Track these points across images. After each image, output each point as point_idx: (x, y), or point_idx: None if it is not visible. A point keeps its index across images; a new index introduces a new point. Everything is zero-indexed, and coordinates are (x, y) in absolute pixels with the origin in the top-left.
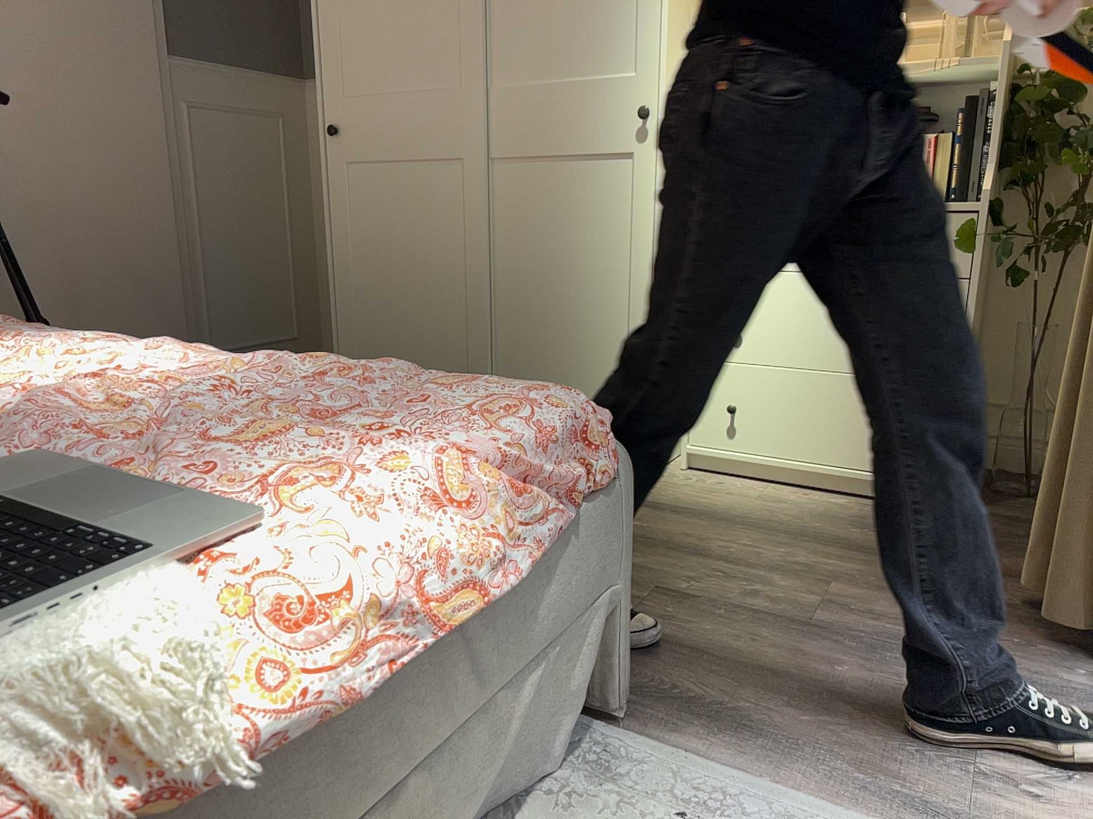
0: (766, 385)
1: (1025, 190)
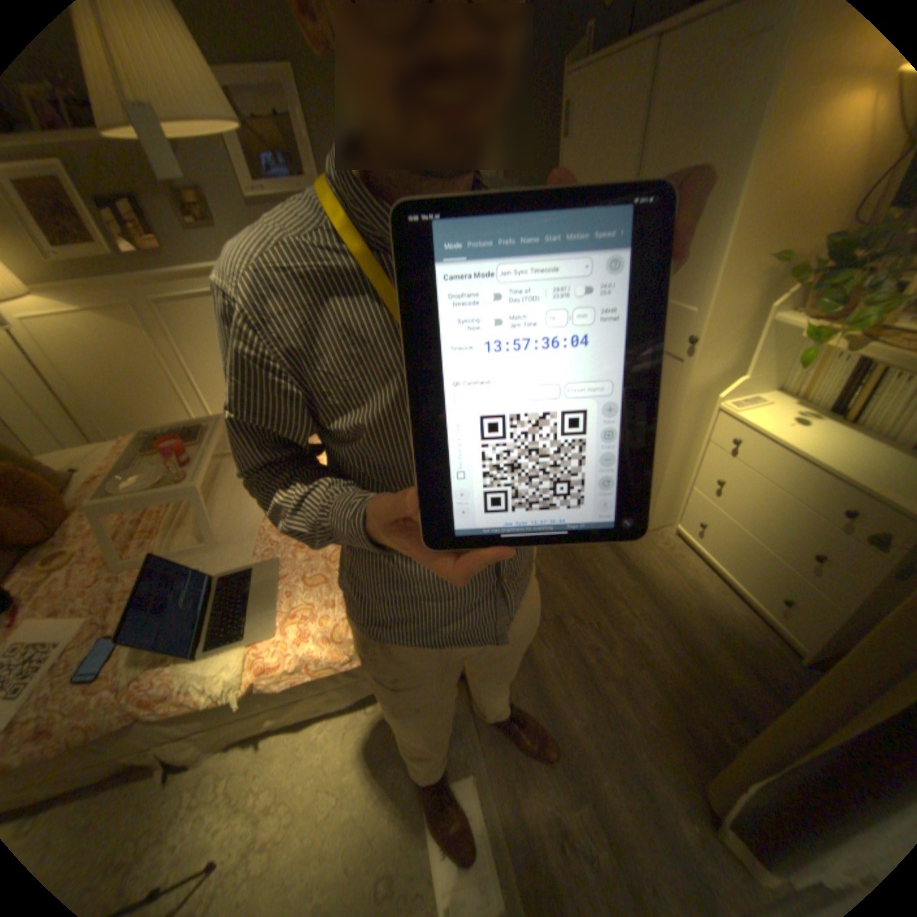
0: (725, 525)
1: None
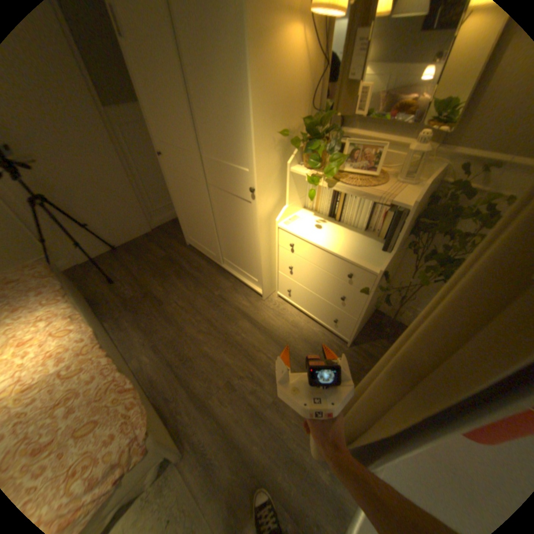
0: (299, 288)
1: (417, 249)
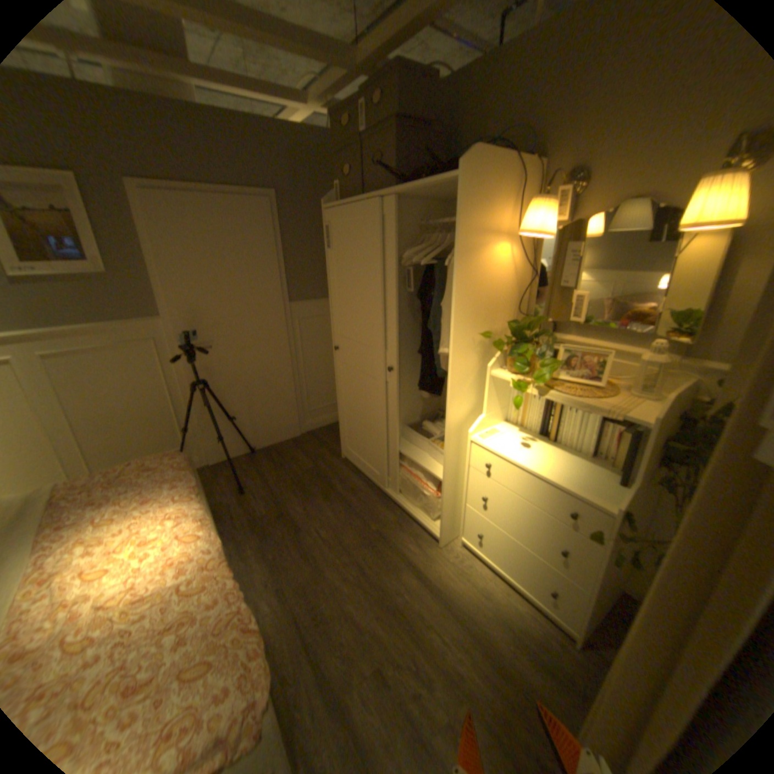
0: (495, 534)
1: (674, 489)
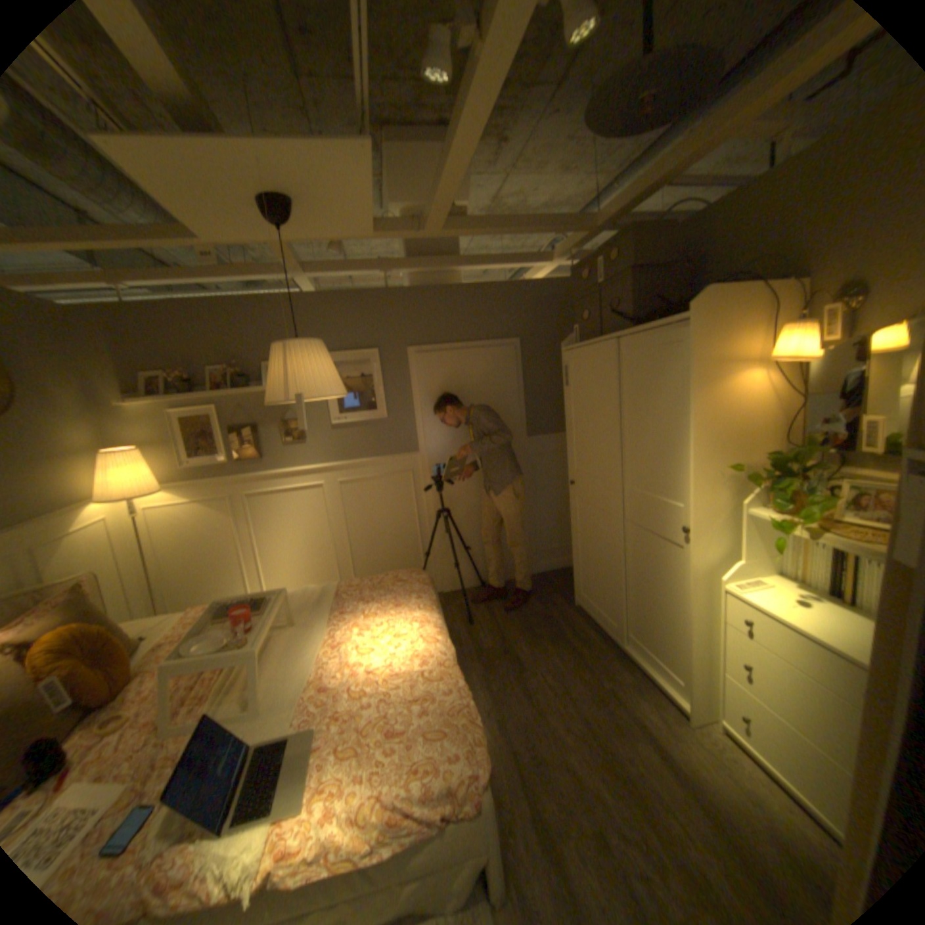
0: (767, 719)
1: None
